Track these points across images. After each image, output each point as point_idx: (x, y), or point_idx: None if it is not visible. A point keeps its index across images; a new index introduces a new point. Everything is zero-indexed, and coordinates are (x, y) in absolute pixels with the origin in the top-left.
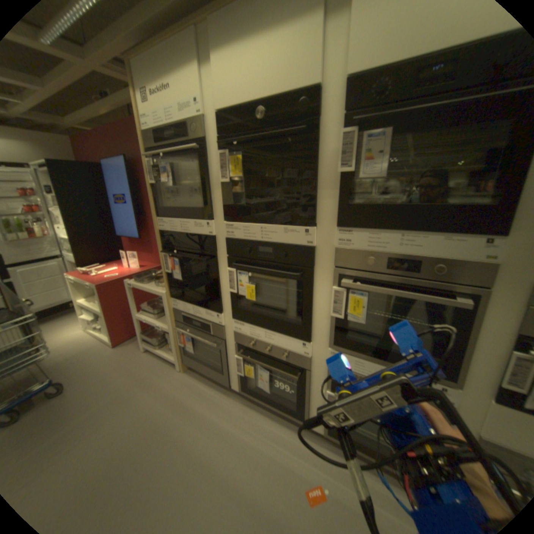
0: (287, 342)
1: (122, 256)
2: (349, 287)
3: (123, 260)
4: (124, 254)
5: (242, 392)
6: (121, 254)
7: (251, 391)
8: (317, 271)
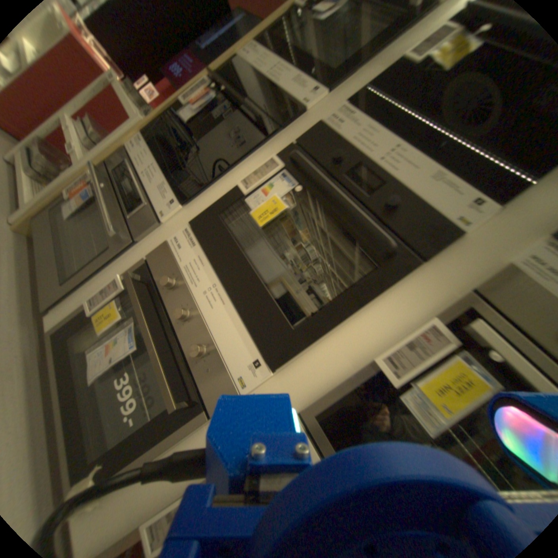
0: (233, 335)
1: (141, 82)
2: (488, 344)
3: (136, 86)
4: (146, 83)
5: (54, 343)
6: (144, 80)
7: (69, 354)
8: (424, 276)
